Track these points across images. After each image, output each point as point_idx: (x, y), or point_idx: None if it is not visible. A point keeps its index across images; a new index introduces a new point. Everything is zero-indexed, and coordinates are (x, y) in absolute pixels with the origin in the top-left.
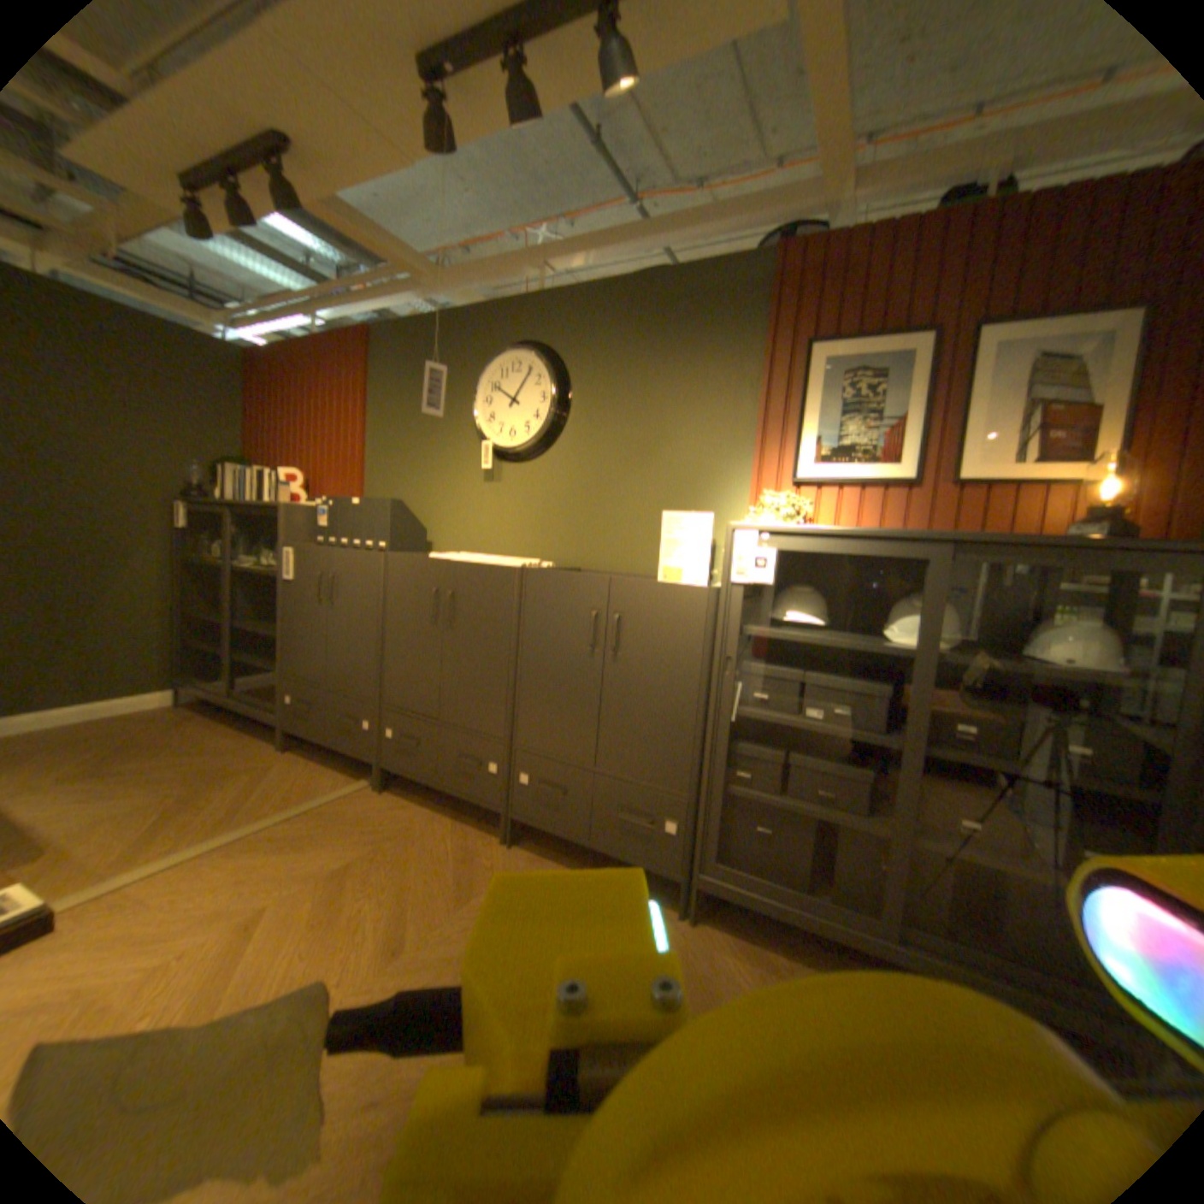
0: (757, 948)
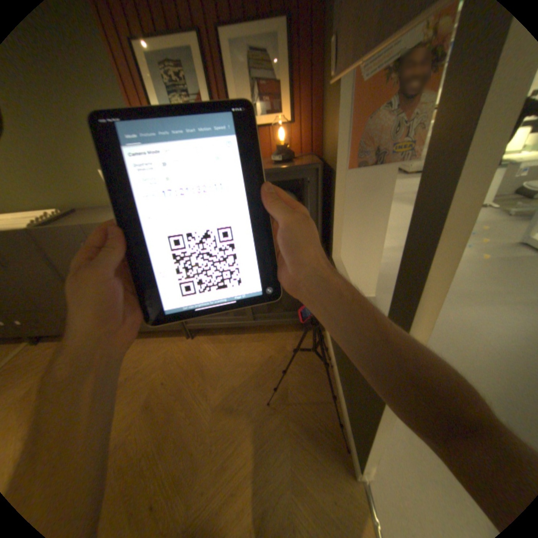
0: (215, 337)
